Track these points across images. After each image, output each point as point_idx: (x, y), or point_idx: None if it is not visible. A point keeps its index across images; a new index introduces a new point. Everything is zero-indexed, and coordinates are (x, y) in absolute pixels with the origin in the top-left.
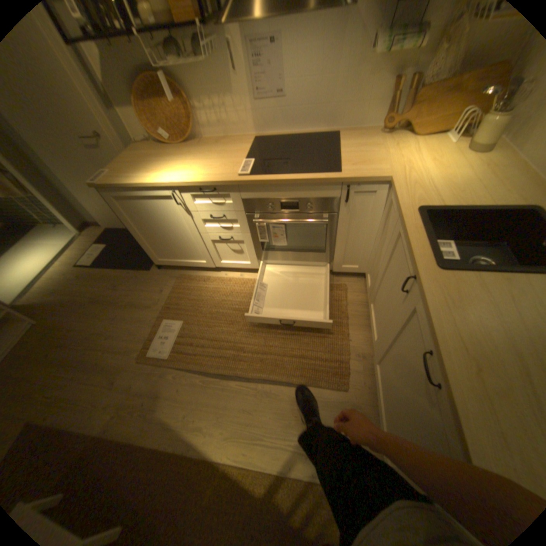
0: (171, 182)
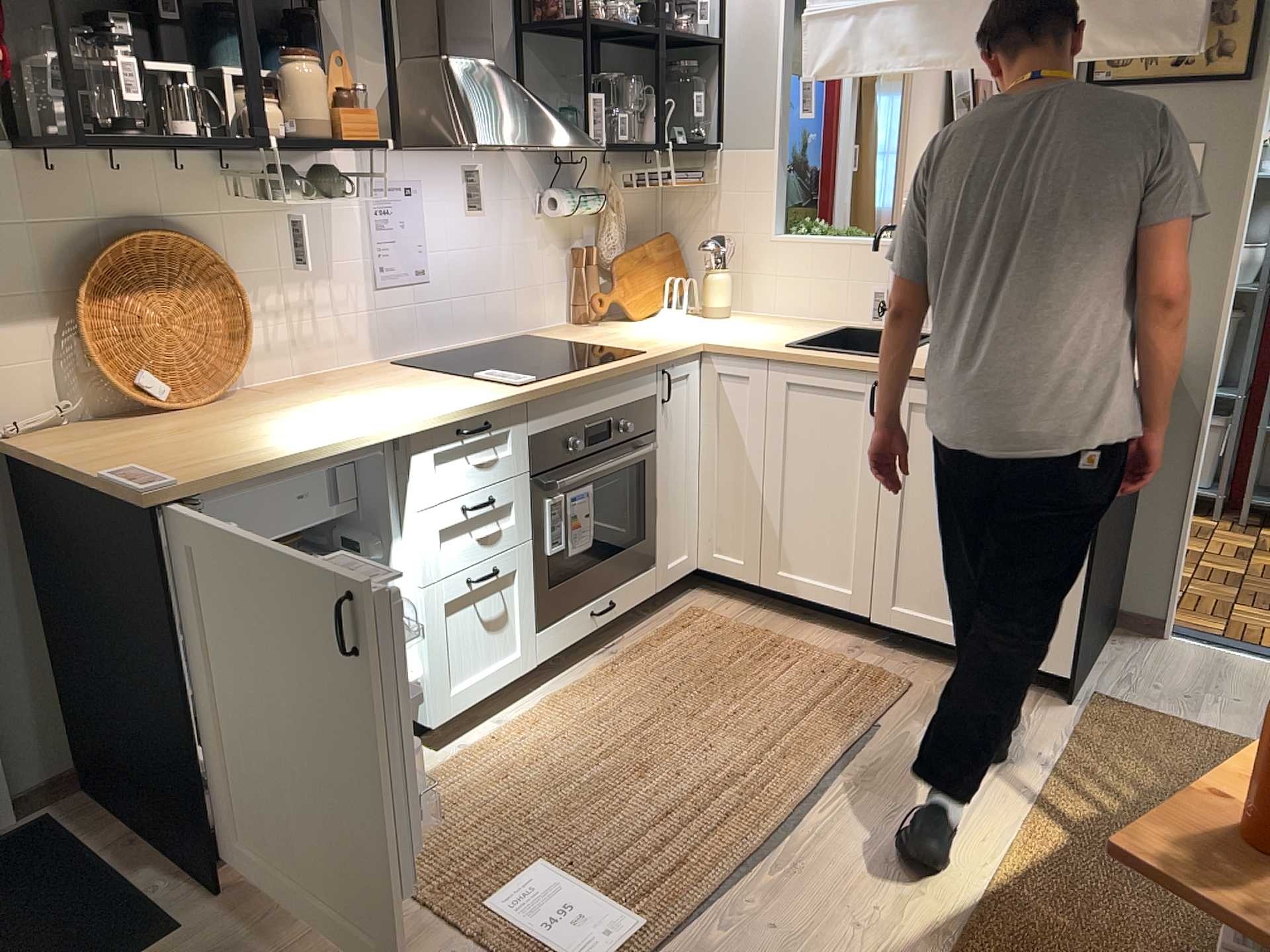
0: (405, 423)
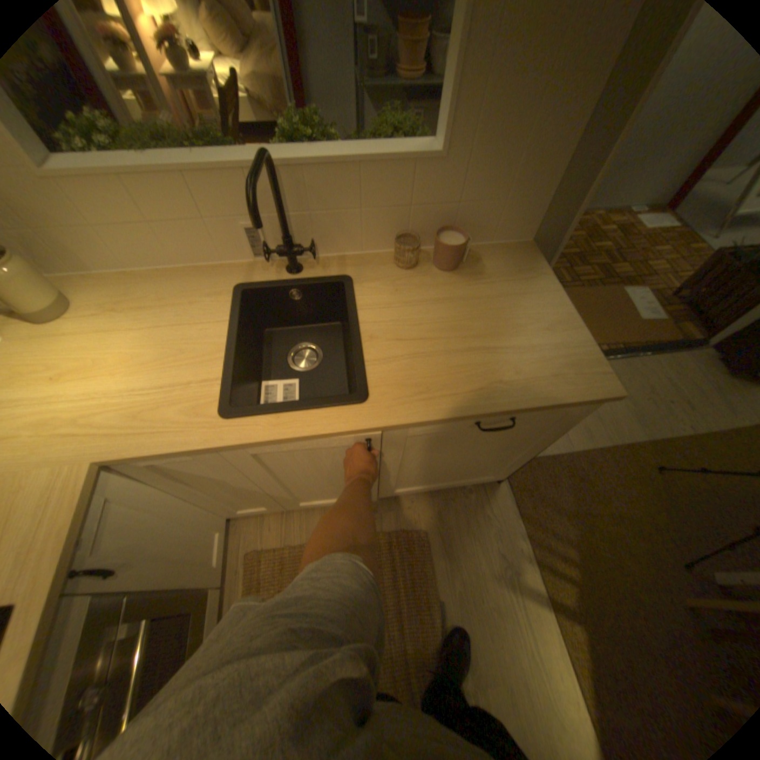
0: None
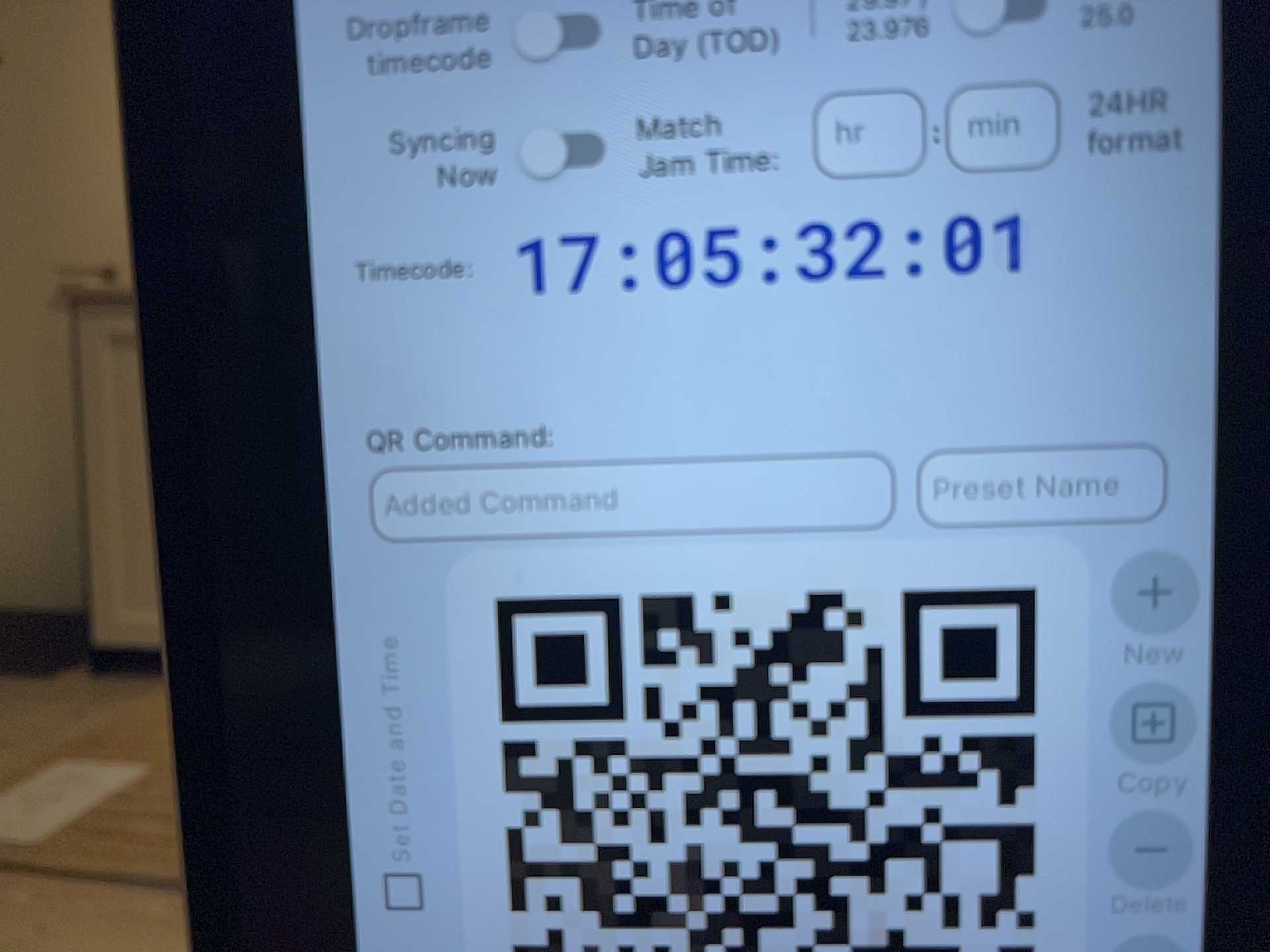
0: None
